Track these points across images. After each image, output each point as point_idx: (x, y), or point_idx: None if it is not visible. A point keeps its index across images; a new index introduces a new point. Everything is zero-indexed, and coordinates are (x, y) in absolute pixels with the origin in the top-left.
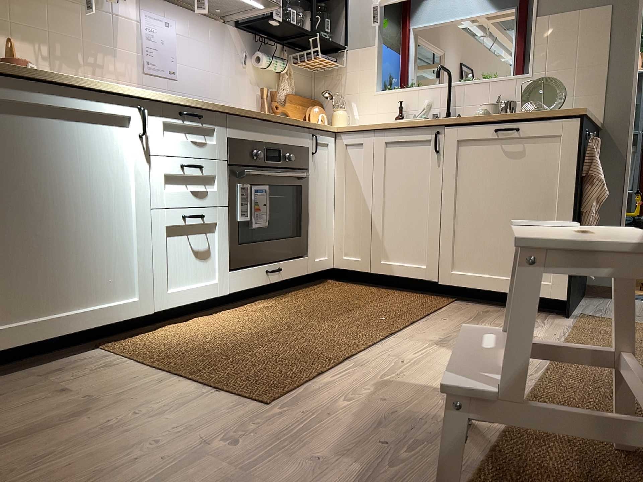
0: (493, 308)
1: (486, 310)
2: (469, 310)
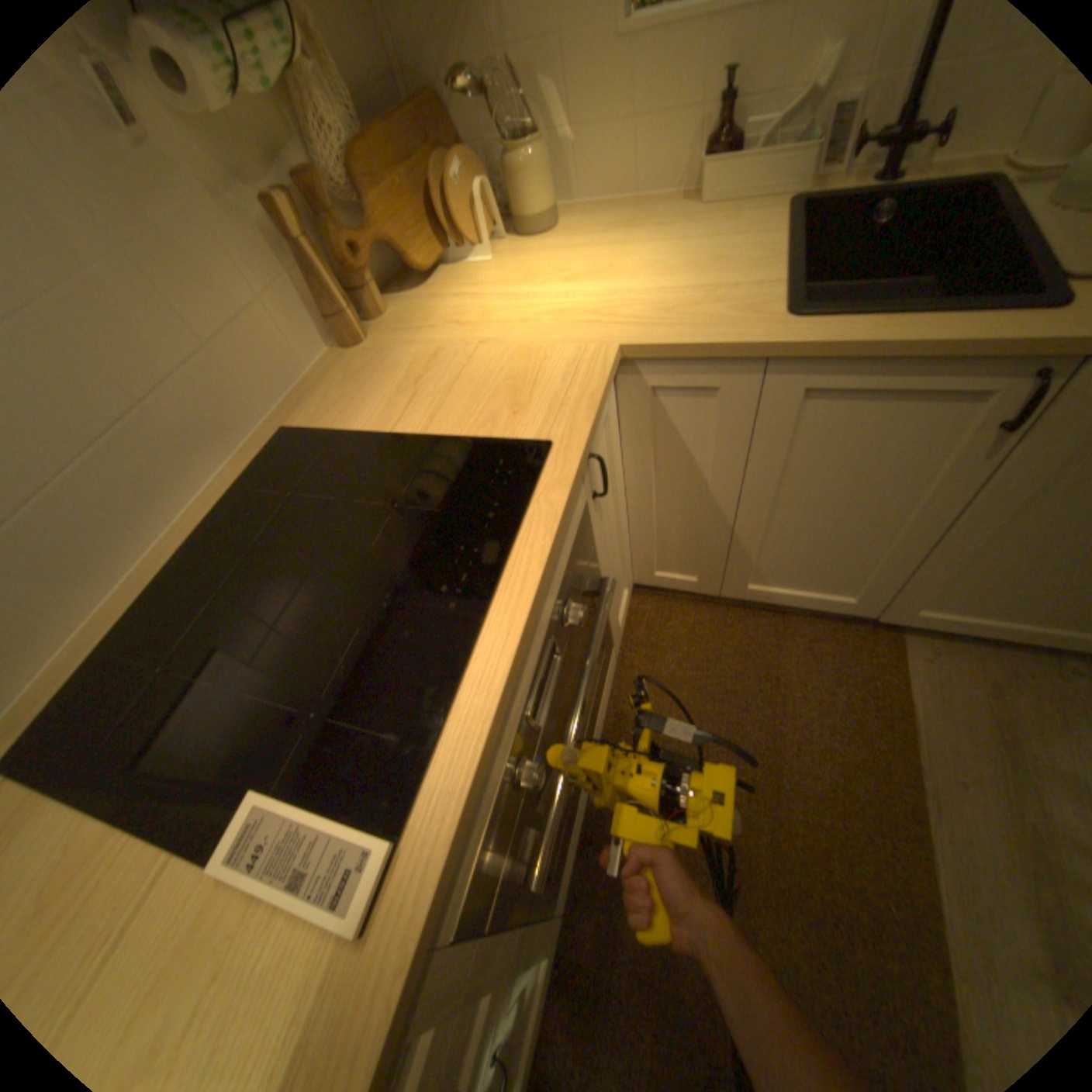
0: (995, 664)
1: (989, 680)
2: (975, 714)
